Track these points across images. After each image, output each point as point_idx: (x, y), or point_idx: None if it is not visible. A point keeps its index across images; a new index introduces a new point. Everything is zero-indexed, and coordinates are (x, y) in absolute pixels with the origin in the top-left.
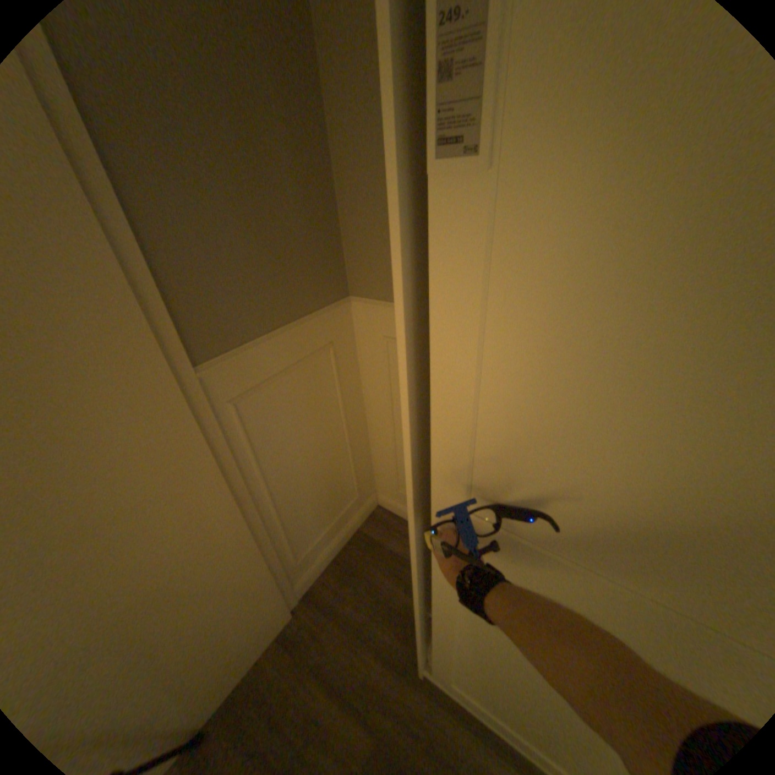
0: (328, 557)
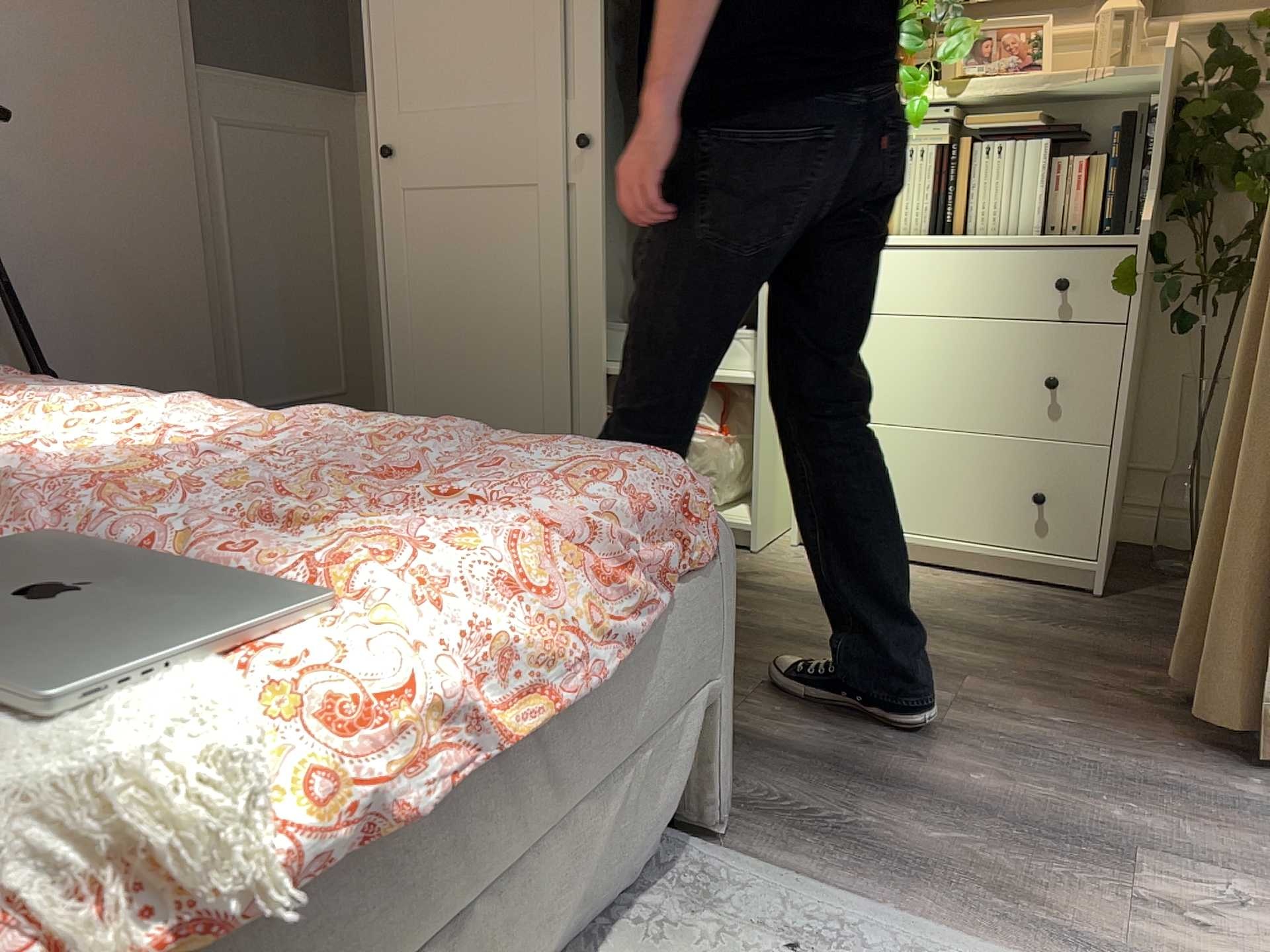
0: None
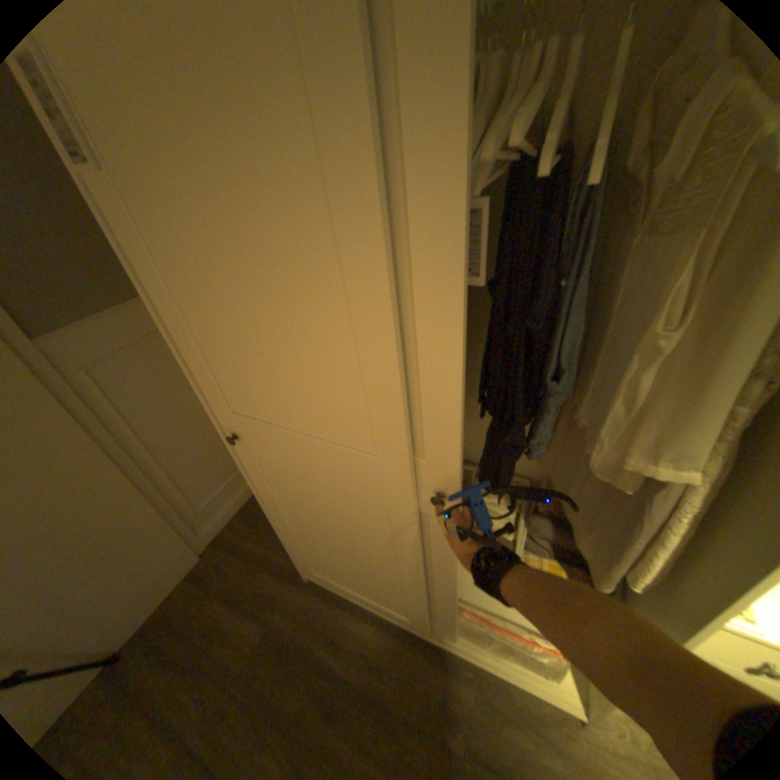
0: (233, 508)
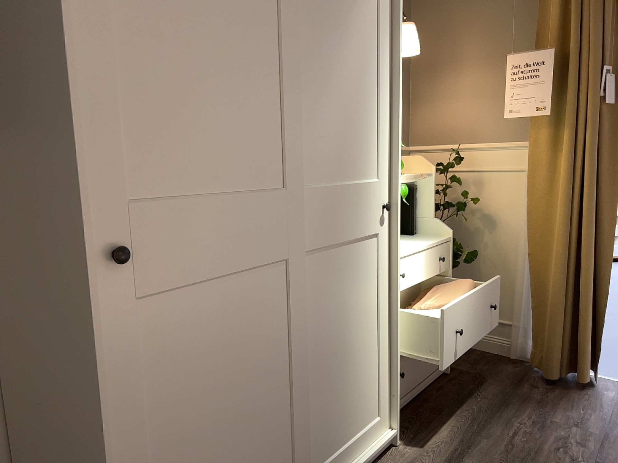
0: None
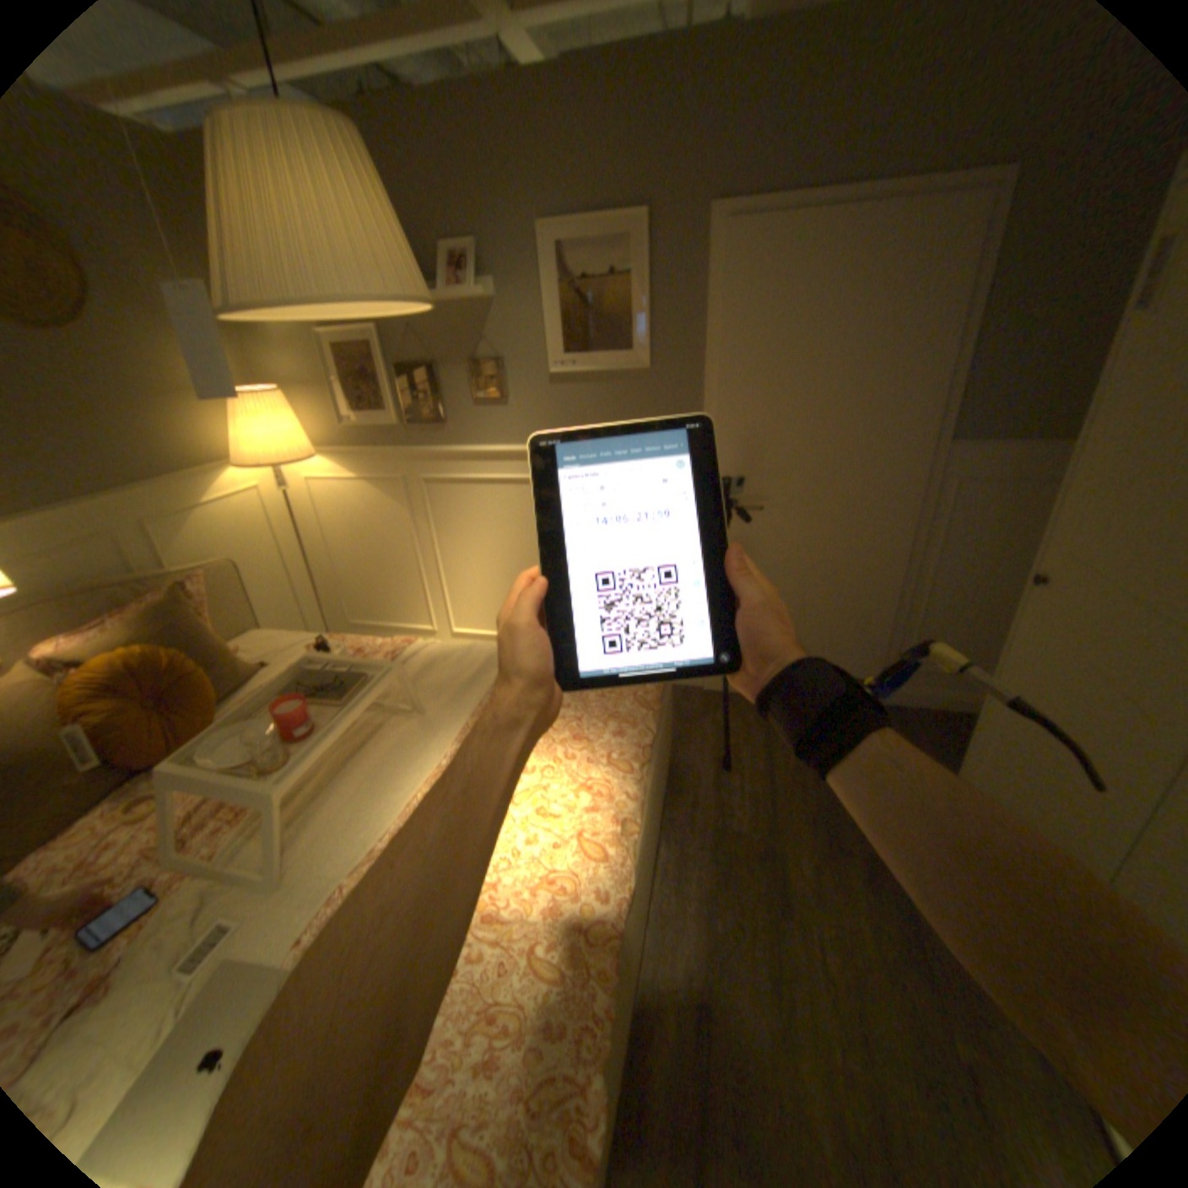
0: (942, 704)
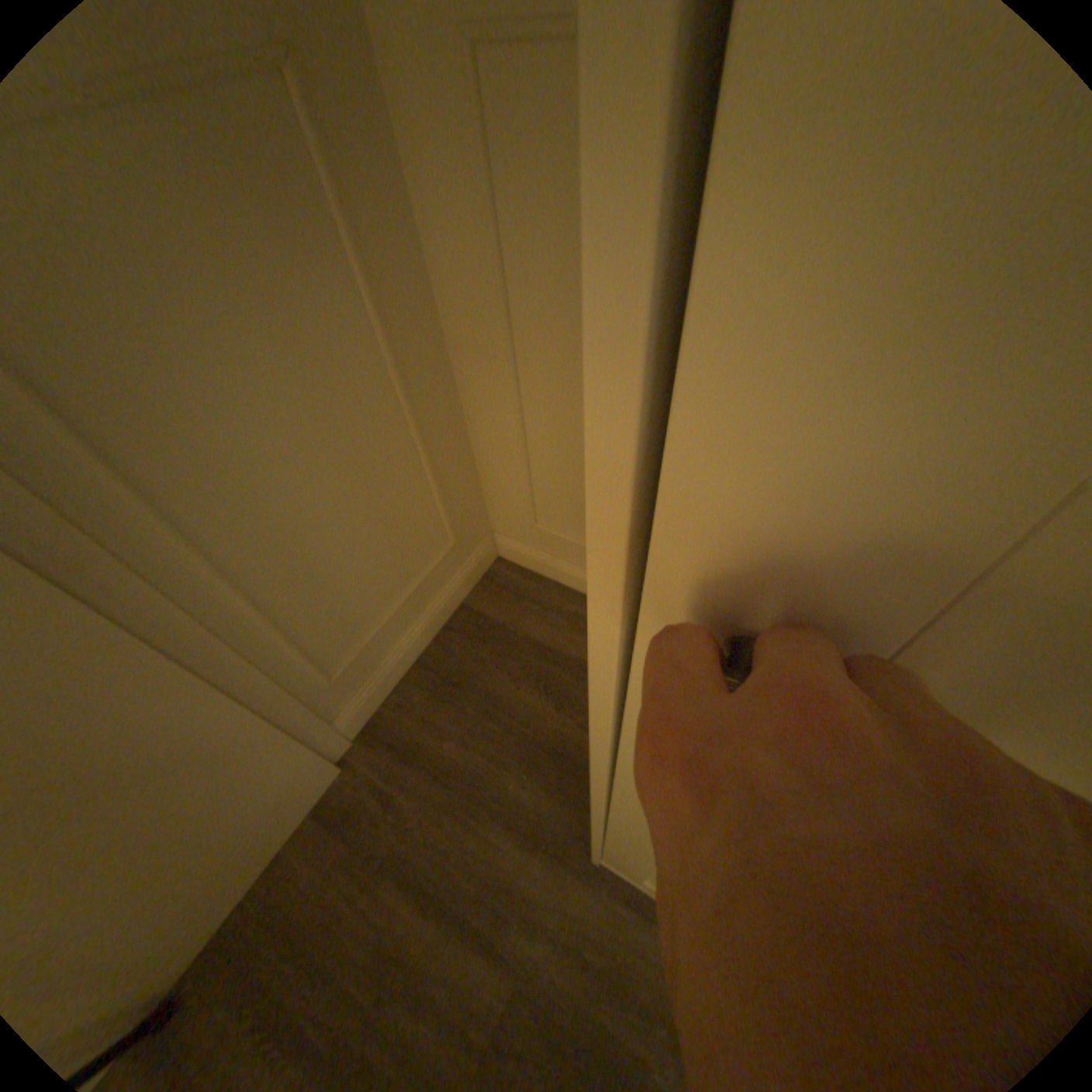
0: (407, 661)
